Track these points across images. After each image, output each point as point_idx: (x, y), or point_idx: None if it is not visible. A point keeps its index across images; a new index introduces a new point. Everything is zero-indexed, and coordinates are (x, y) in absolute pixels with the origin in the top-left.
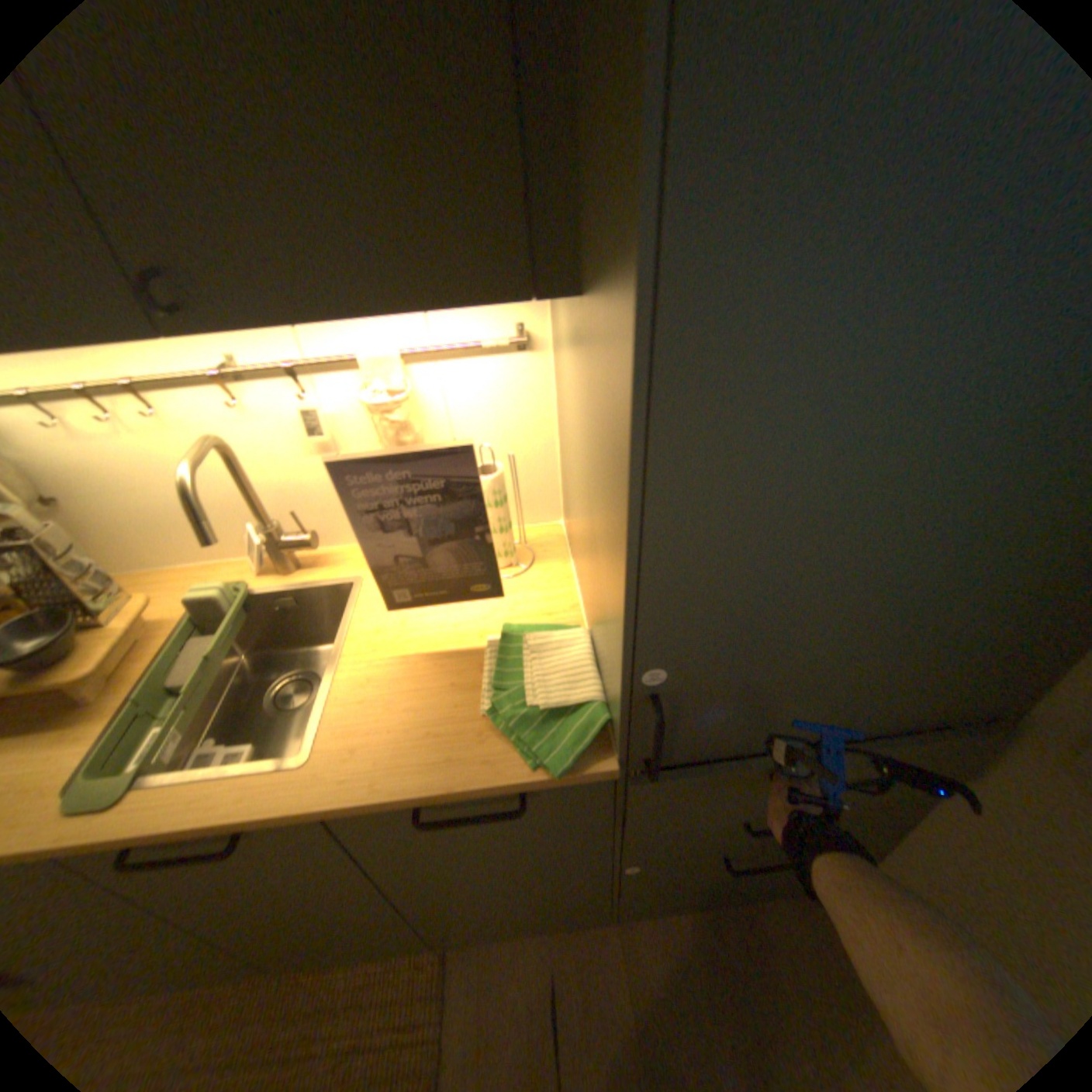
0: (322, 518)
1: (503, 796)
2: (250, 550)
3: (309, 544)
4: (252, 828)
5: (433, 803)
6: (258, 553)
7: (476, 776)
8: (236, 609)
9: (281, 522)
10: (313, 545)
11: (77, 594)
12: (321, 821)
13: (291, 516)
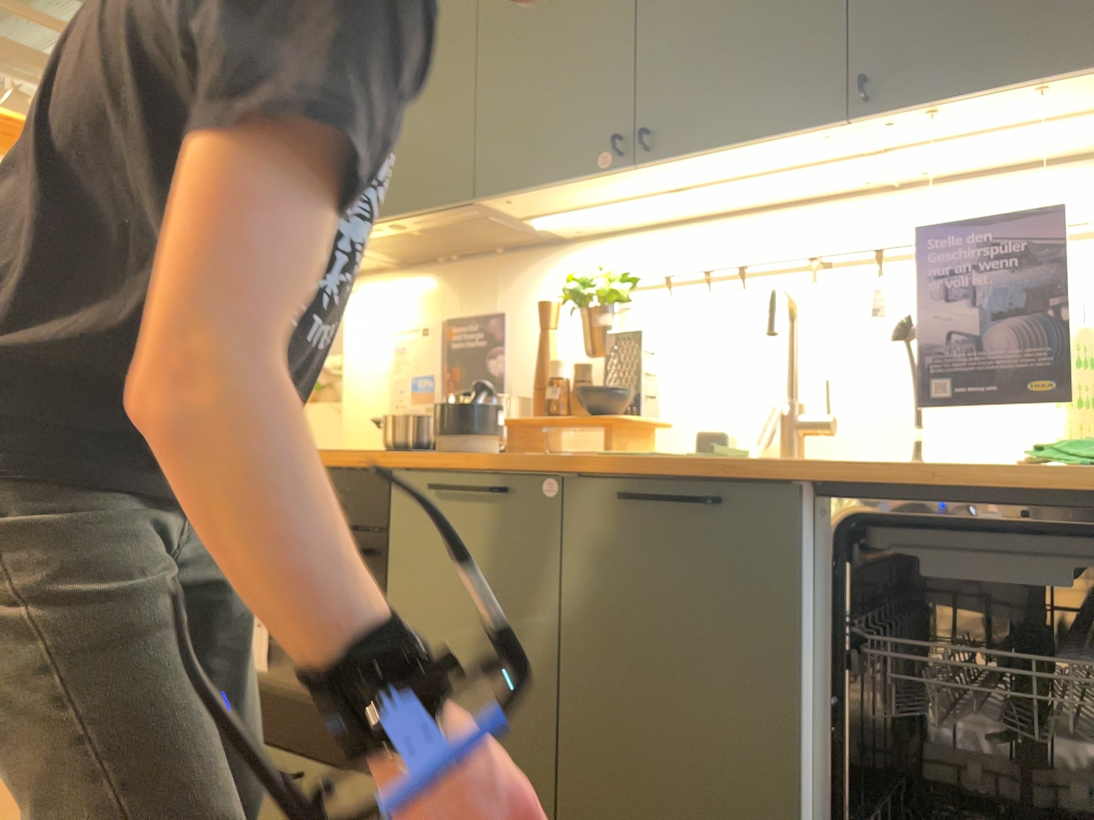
0: (847, 417)
1: (1039, 476)
2: (766, 427)
3: (829, 427)
4: (749, 471)
5: (946, 477)
6: (776, 423)
7: (1004, 474)
8: (741, 454)
9: (808, 403)
10: (829, 437)
11: (640, 389)
12: (820, 470)
13: (827, 383)
